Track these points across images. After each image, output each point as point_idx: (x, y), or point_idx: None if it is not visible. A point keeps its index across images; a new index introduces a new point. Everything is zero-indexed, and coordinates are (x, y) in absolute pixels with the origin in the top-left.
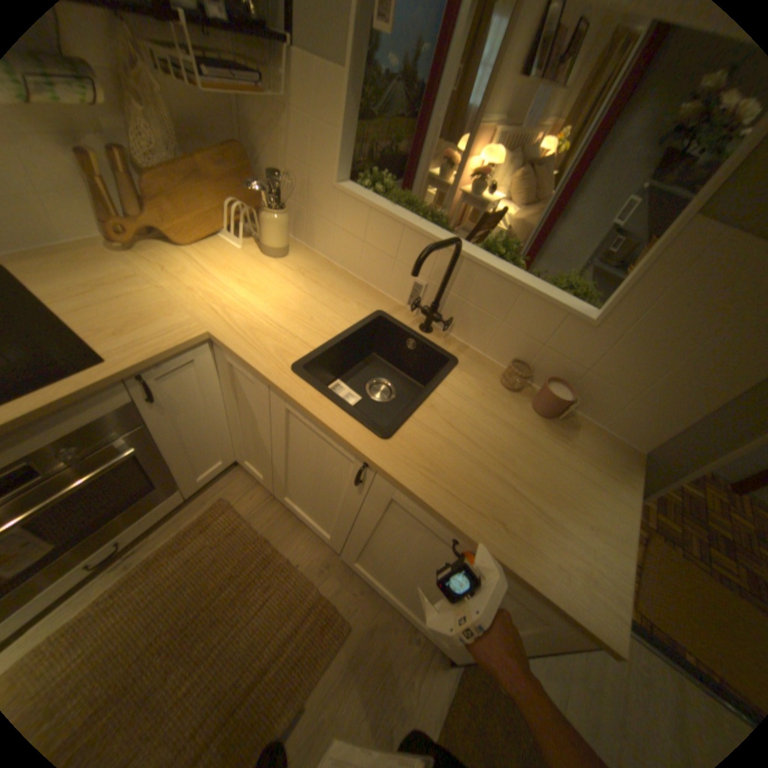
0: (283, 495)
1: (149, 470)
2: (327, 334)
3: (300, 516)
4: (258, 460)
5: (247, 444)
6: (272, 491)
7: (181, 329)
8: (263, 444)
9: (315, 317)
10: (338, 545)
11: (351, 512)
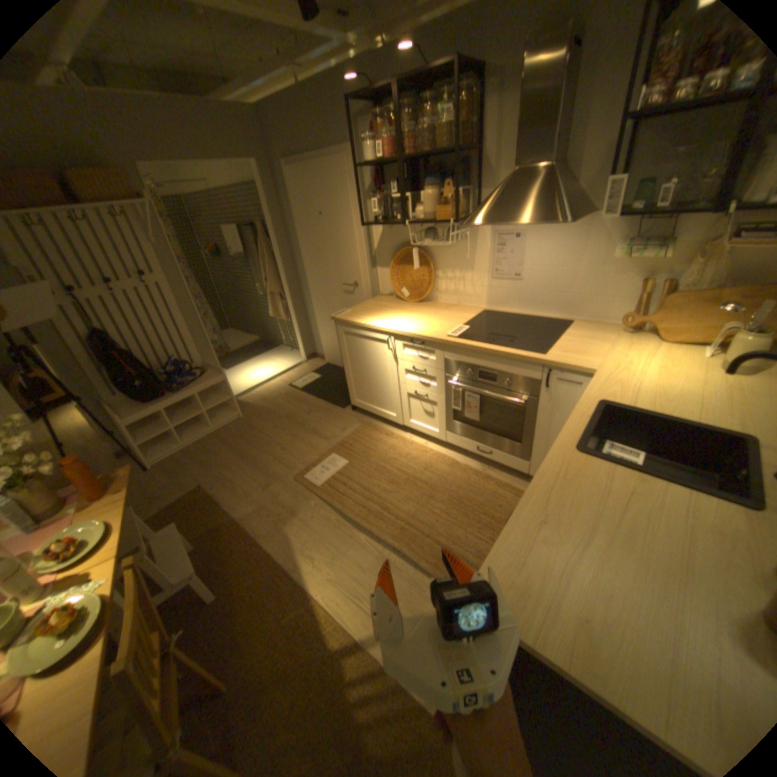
0: None
1: (525, 429)
2: (661, 412)
3: None
4: None
5: None
6: None
7: (587, 363)
8: None
9: (675, 403)
10: None
11: None
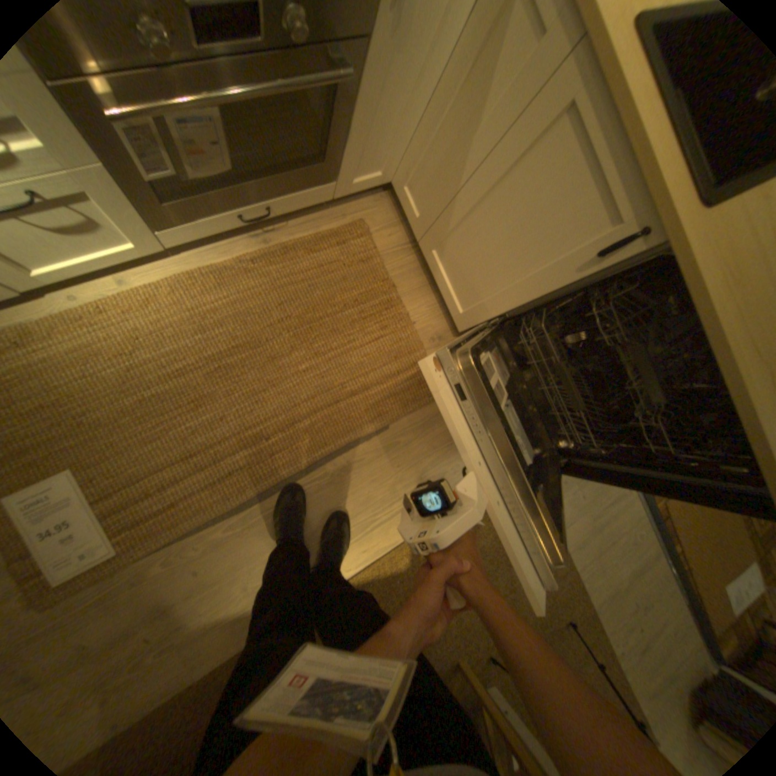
0: (434, 246)
1: (332, 128)
2: None
3: (439, 277)
4: (428, 189)
5: (427, 161)
6: (420, 237)
7: None
8: (462, 165)
9: None
10: (468, 323)
11: (532, 292)
